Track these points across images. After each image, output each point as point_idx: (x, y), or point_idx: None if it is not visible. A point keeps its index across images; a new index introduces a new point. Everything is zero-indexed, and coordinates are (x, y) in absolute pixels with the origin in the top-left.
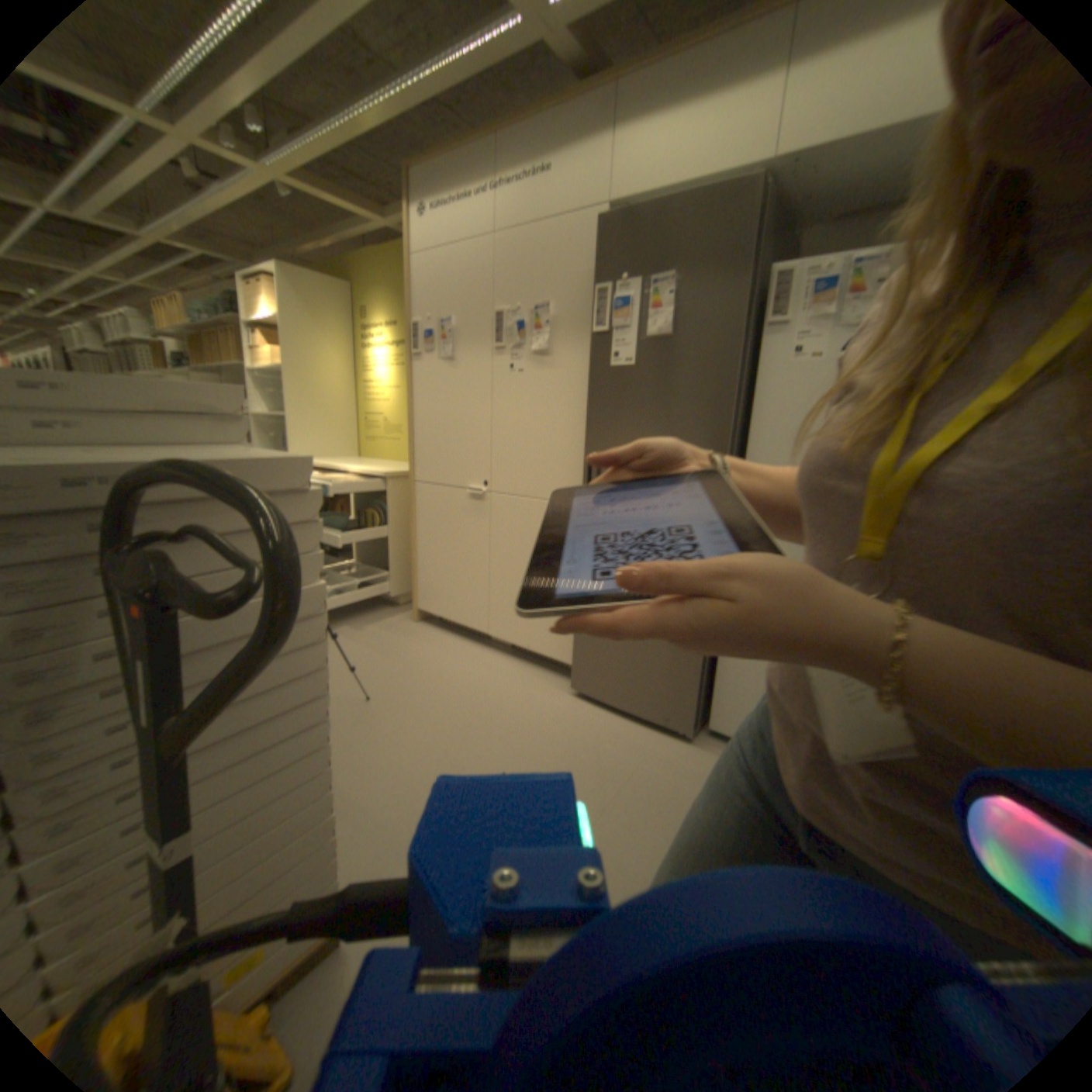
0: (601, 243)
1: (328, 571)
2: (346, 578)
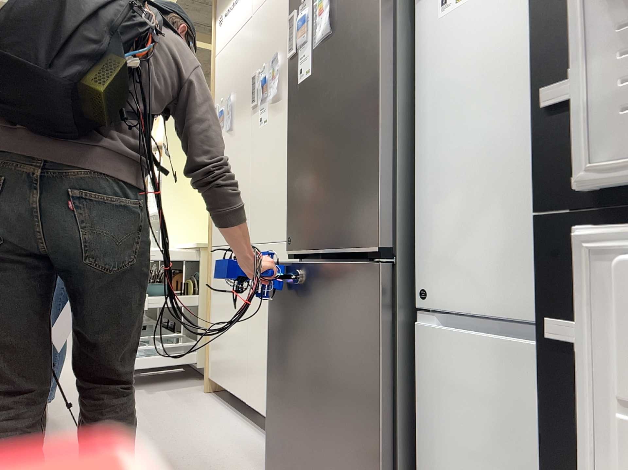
0: None
1: (150, 339)
2: (157, 345)
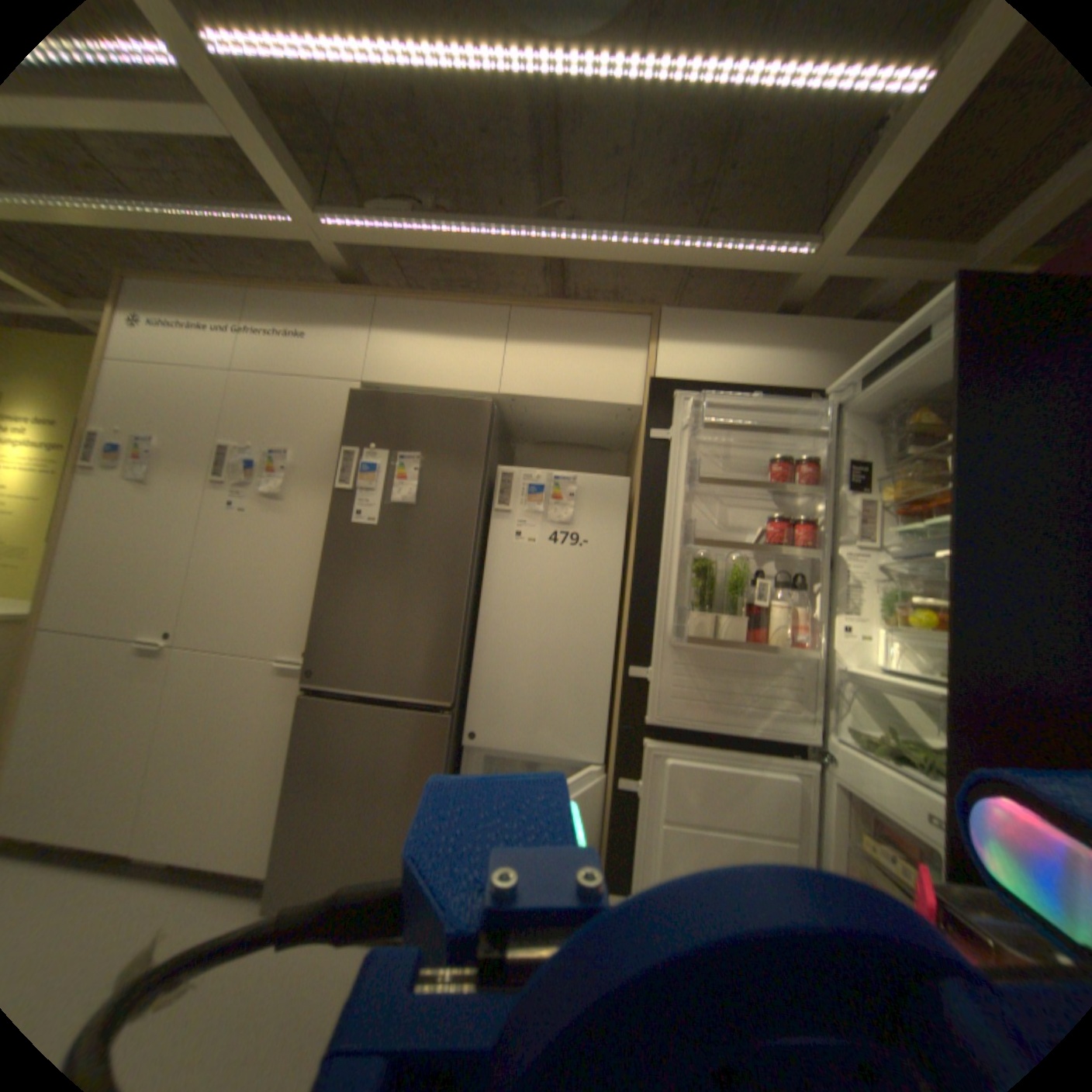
0: (350, 414)
1: None
2: None
